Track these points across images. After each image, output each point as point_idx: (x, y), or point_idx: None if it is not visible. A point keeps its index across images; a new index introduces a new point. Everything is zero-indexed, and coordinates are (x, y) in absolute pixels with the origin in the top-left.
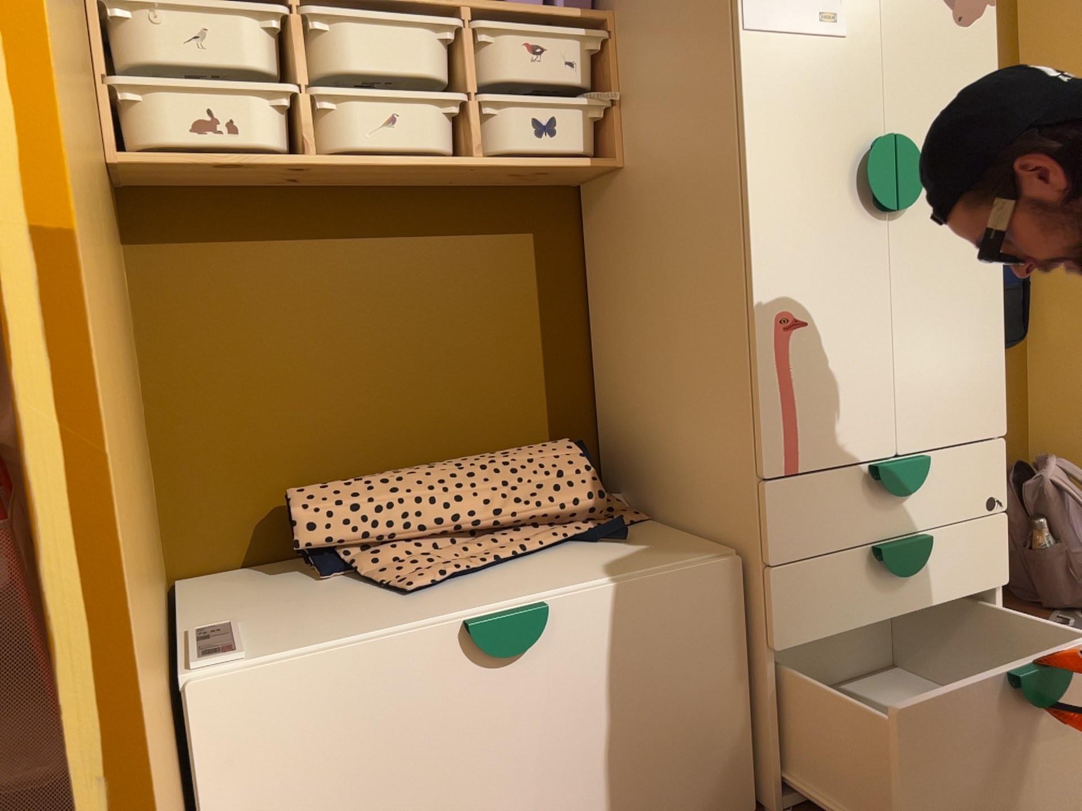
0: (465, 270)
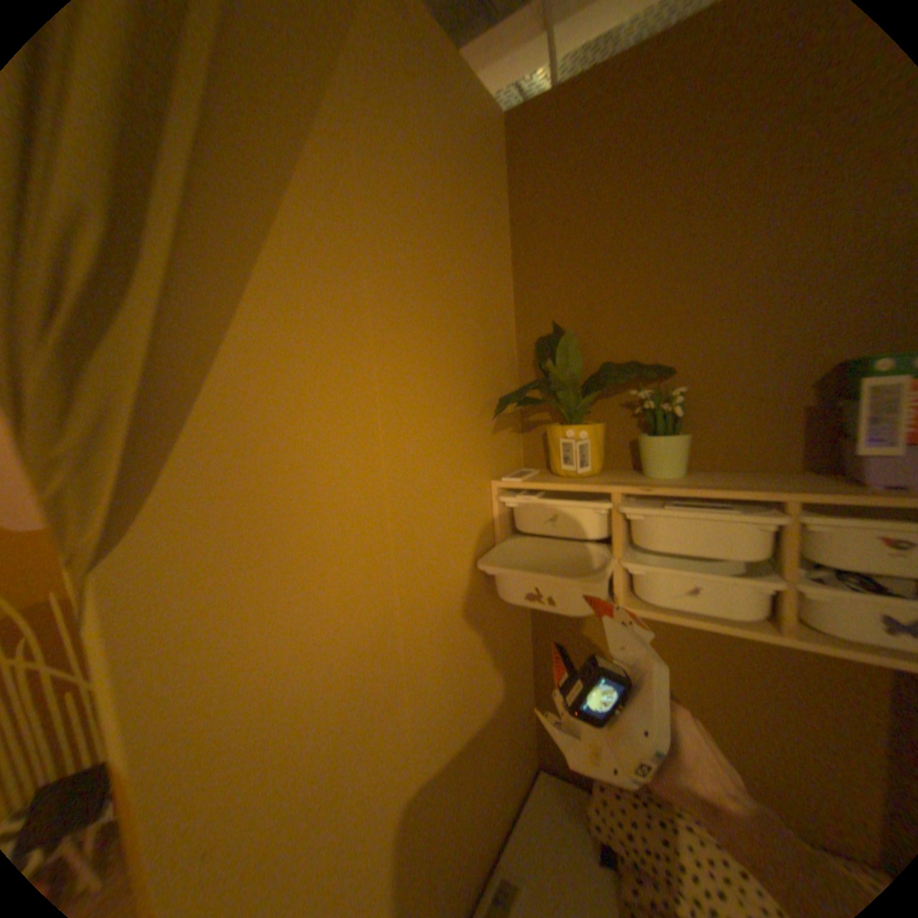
0: (787, 672)
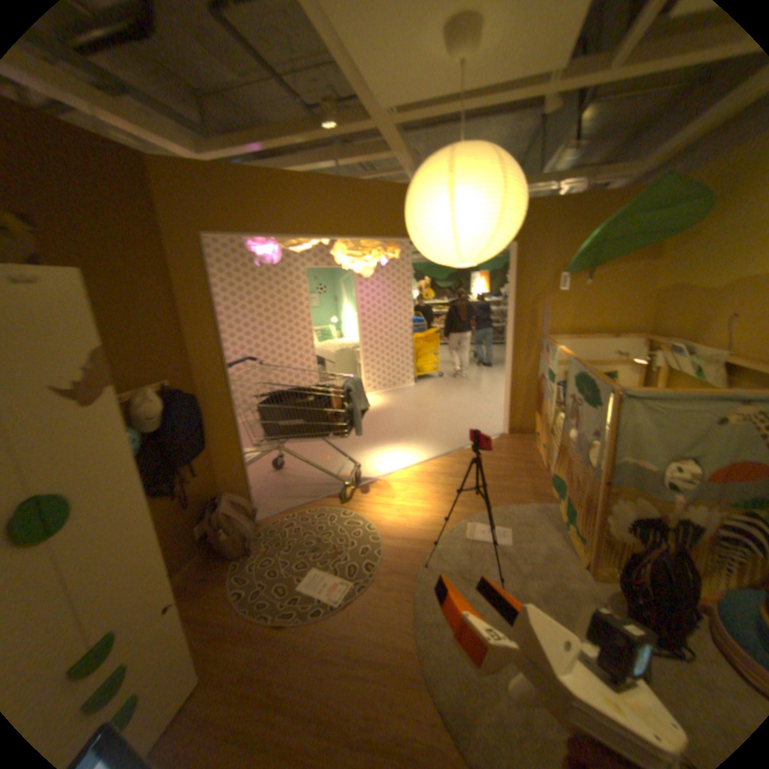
0: None
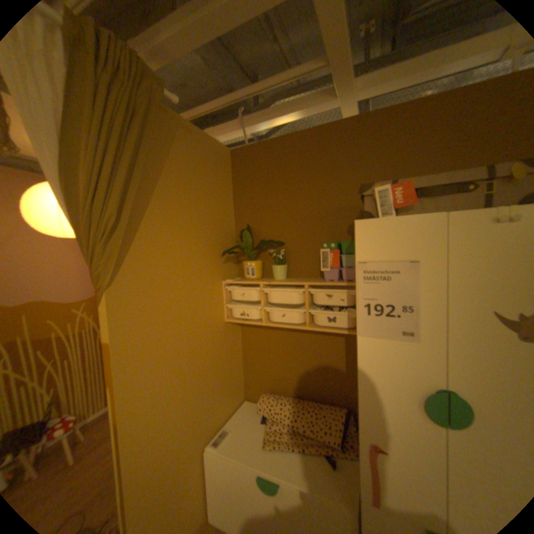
0: (320, 346)
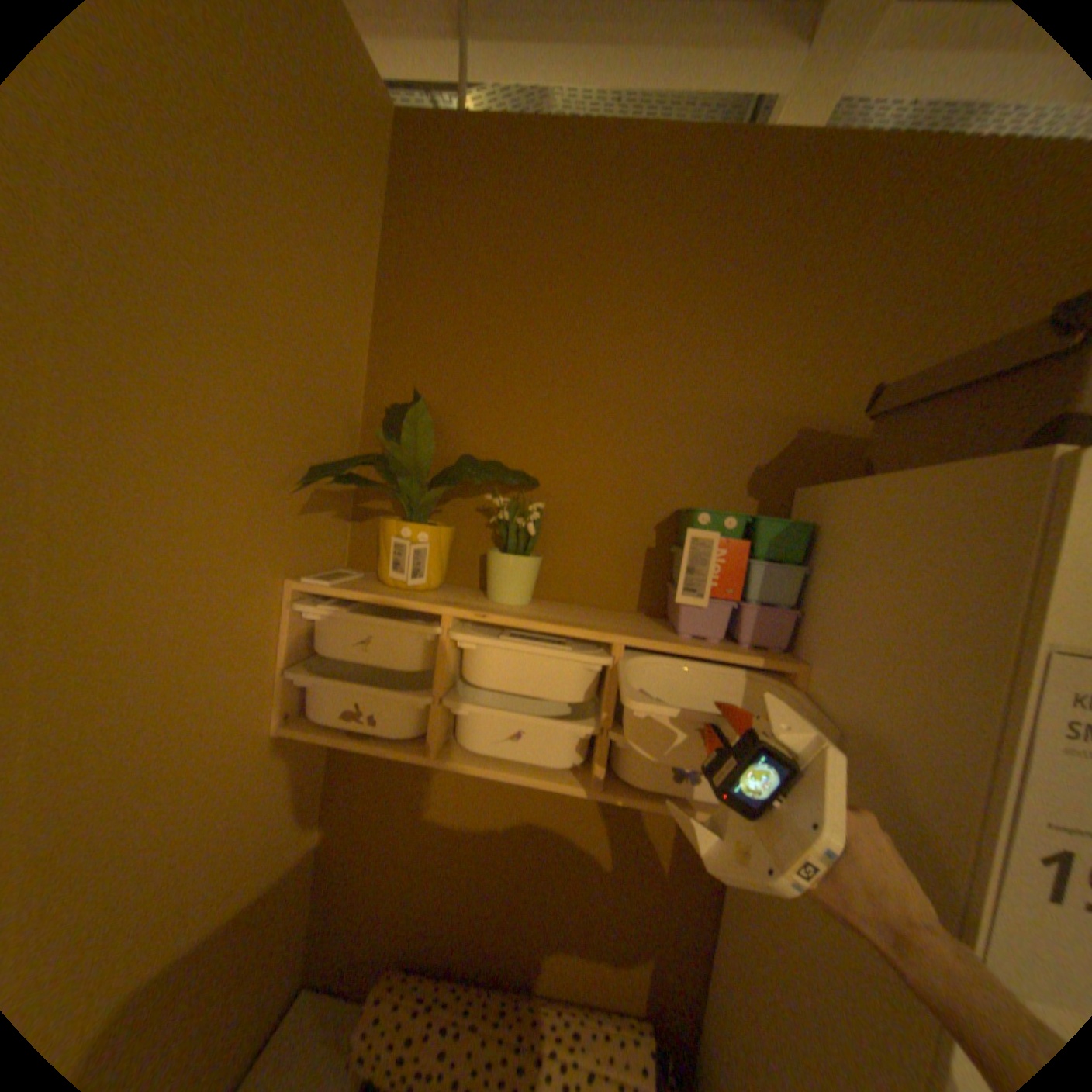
0: (597, 824)
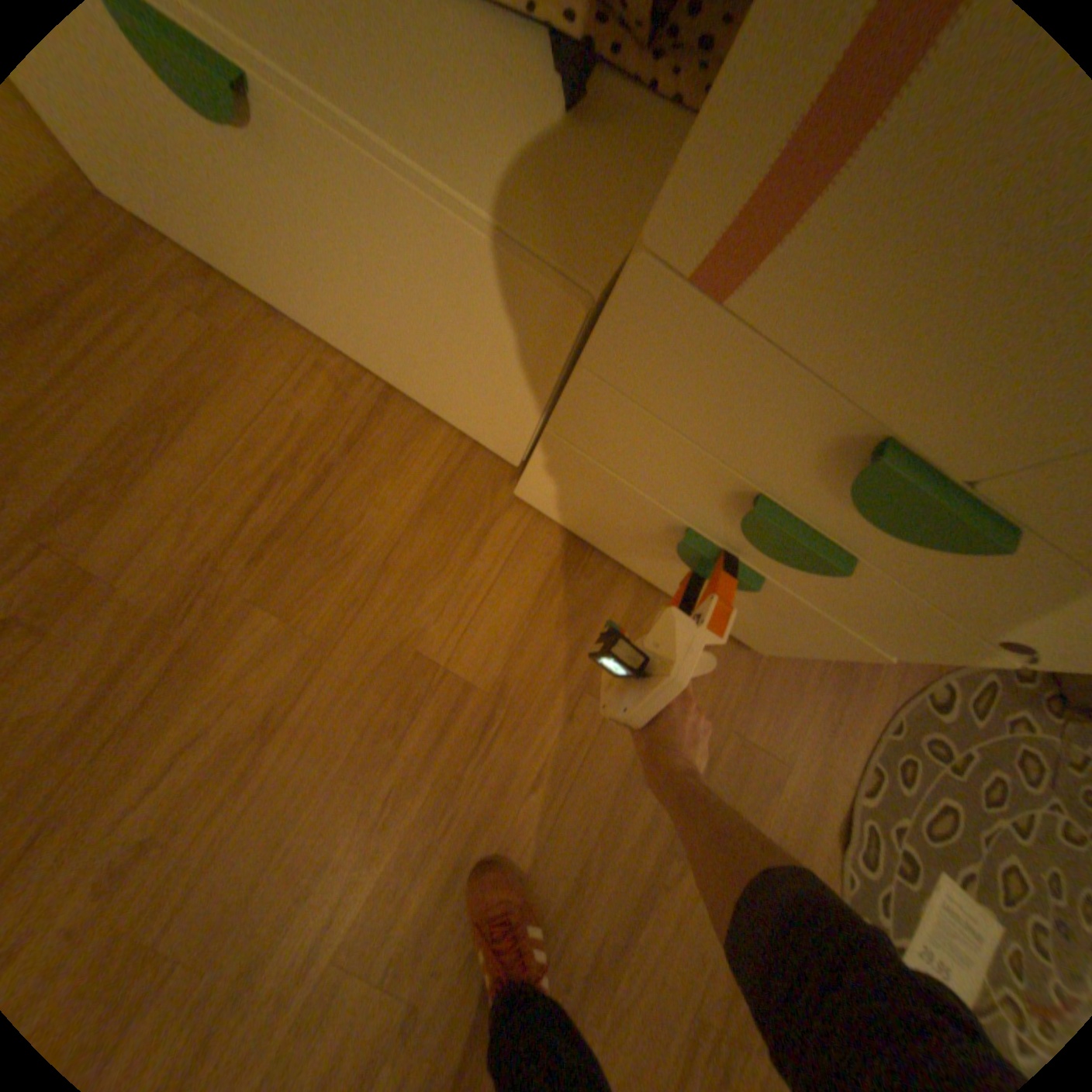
0: None
